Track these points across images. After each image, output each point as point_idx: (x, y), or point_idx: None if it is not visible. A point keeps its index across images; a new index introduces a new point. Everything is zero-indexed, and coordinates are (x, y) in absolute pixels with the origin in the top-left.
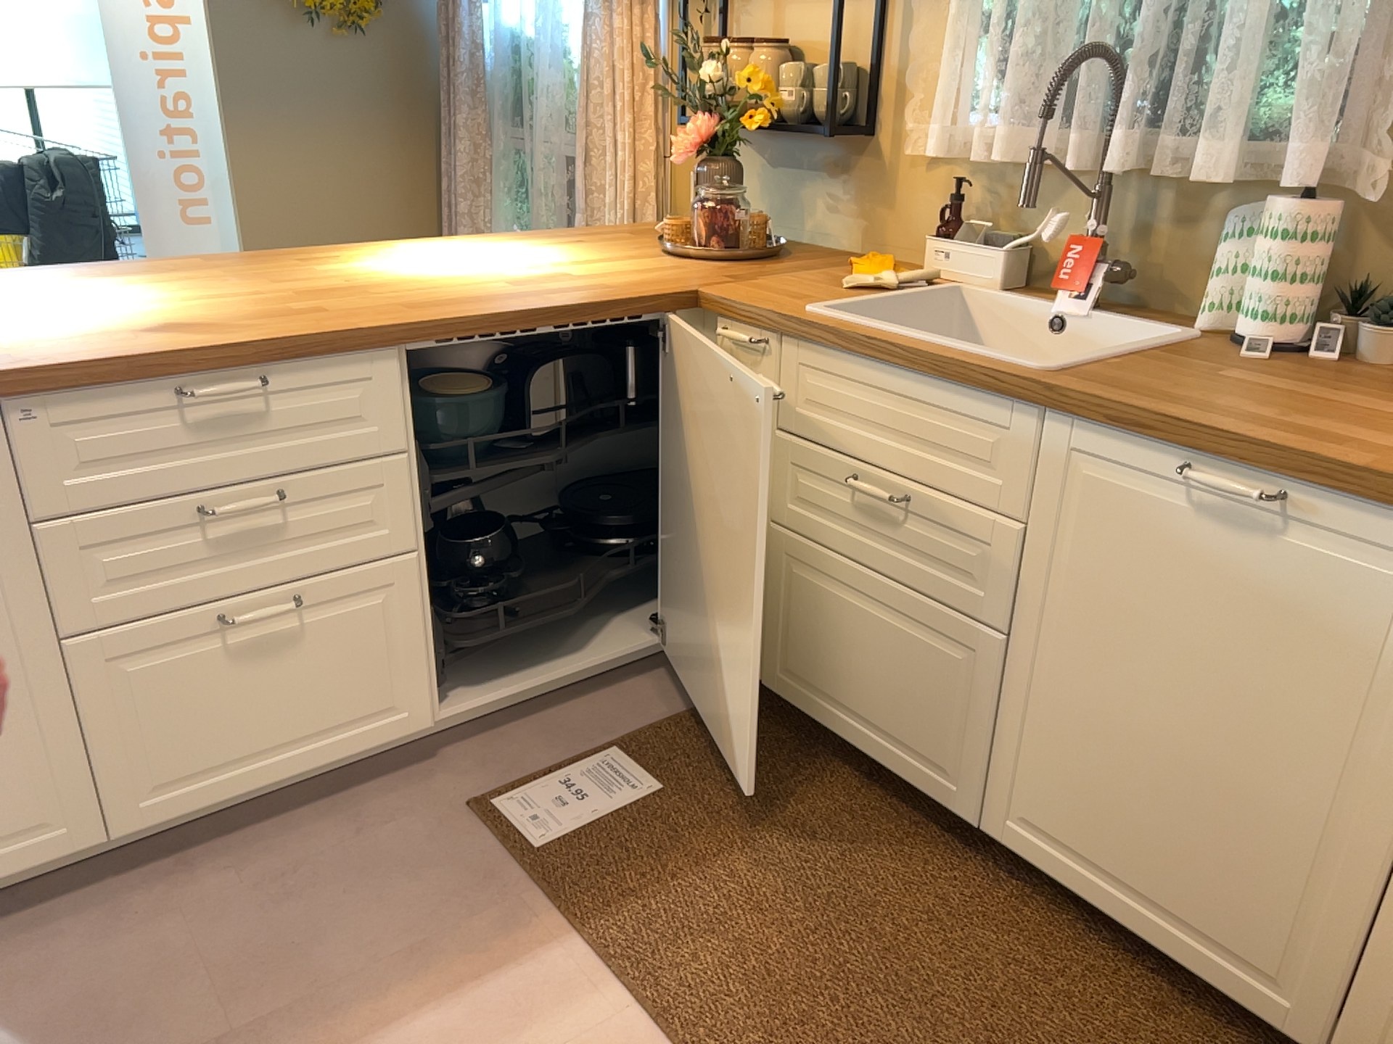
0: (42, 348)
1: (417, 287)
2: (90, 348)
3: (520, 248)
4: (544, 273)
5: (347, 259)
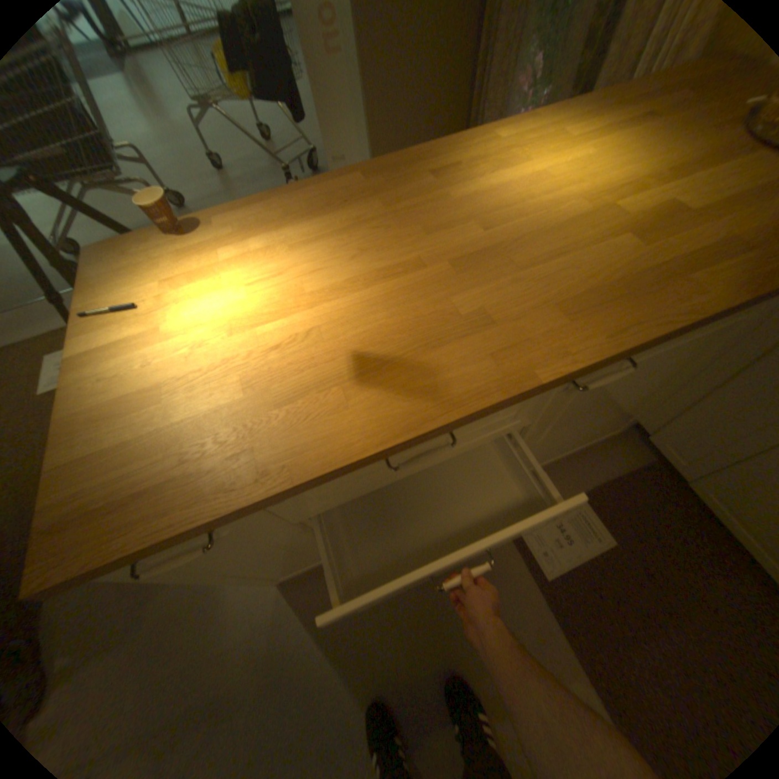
0: (272, 423)
1: (554, 248)
2: (310, 428)
3: (605, 133)
4: (660, 203)
5: (466, 167)
